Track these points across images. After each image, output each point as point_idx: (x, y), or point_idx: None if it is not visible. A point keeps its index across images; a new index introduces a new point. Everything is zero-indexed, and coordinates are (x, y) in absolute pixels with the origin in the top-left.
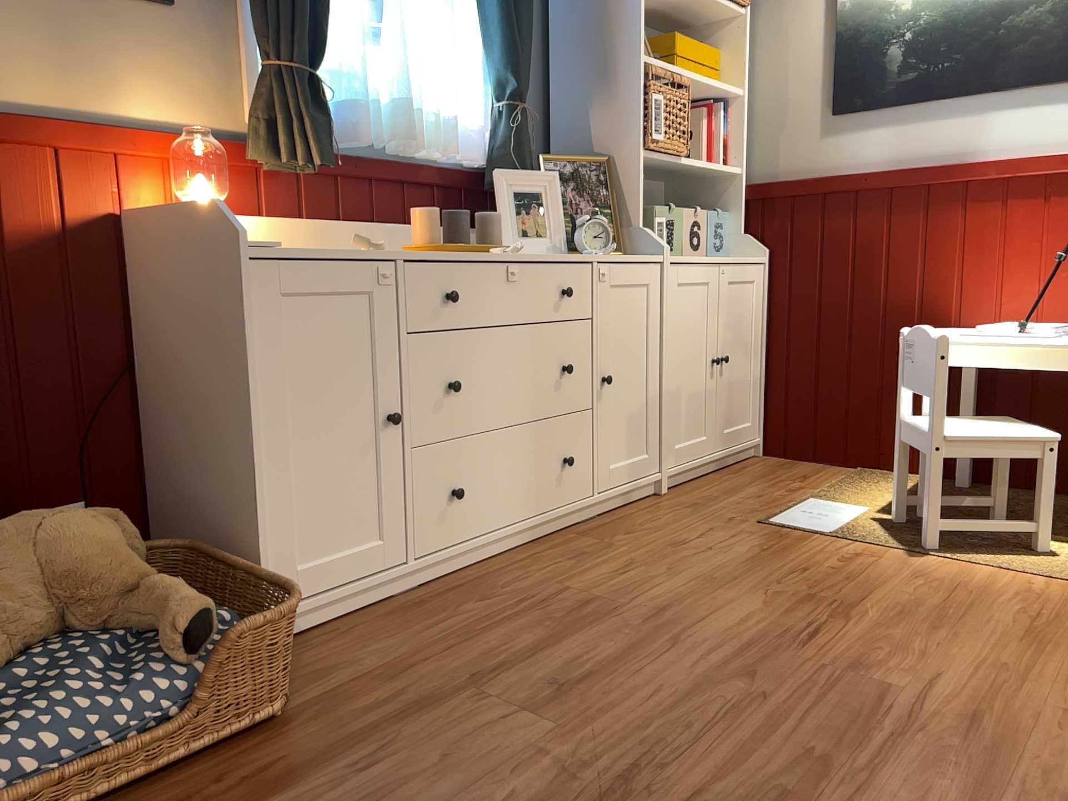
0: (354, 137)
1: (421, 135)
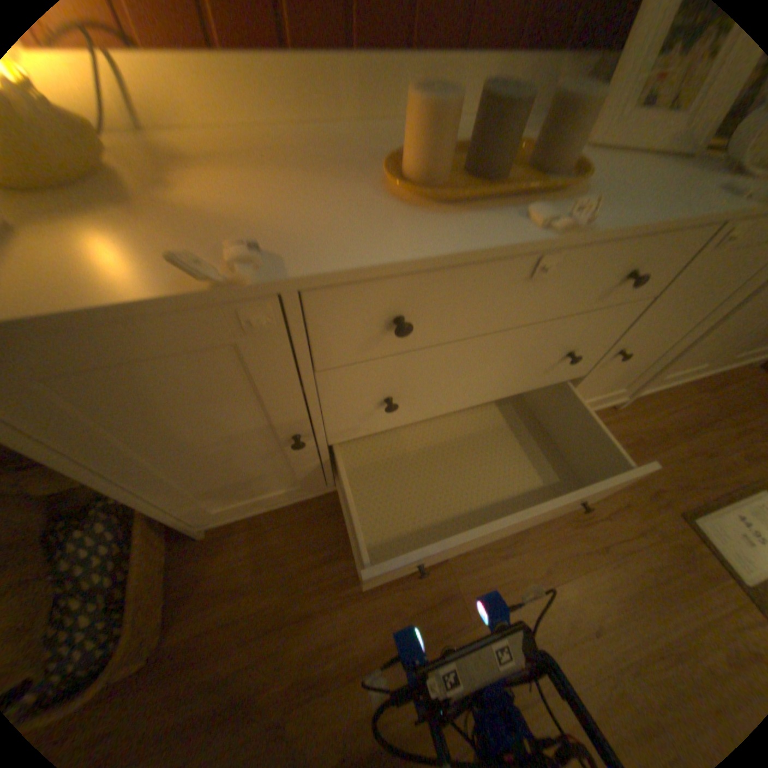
0: None
1: None
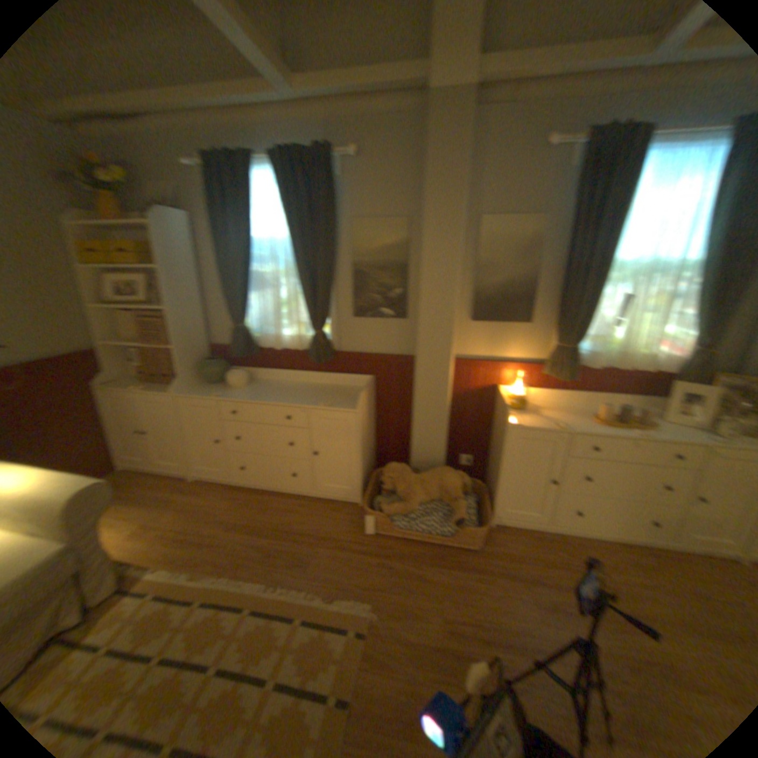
0: (591, 366)
1: (636, 360)
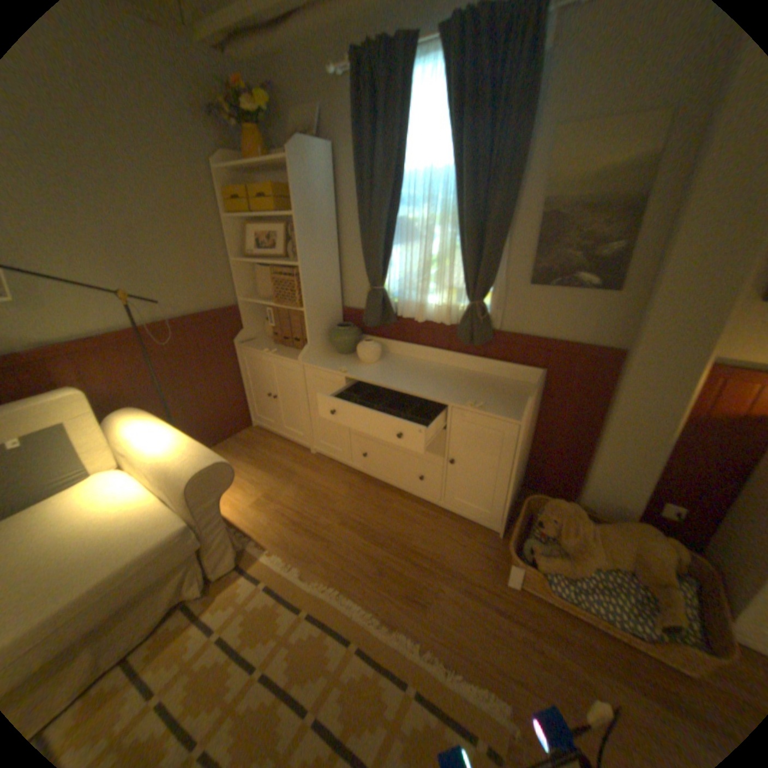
0: None
1: None
